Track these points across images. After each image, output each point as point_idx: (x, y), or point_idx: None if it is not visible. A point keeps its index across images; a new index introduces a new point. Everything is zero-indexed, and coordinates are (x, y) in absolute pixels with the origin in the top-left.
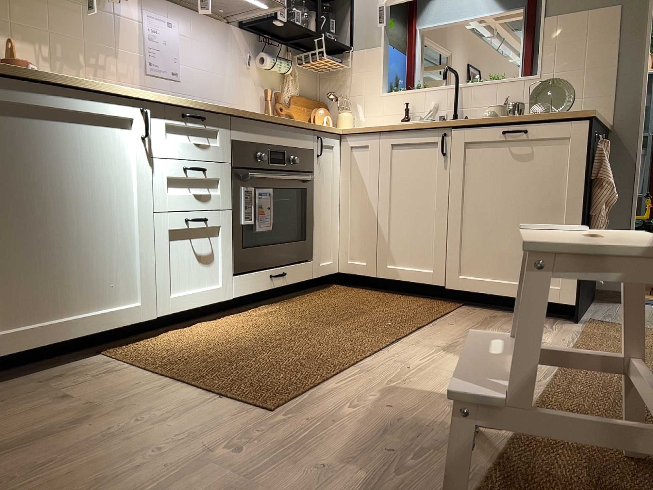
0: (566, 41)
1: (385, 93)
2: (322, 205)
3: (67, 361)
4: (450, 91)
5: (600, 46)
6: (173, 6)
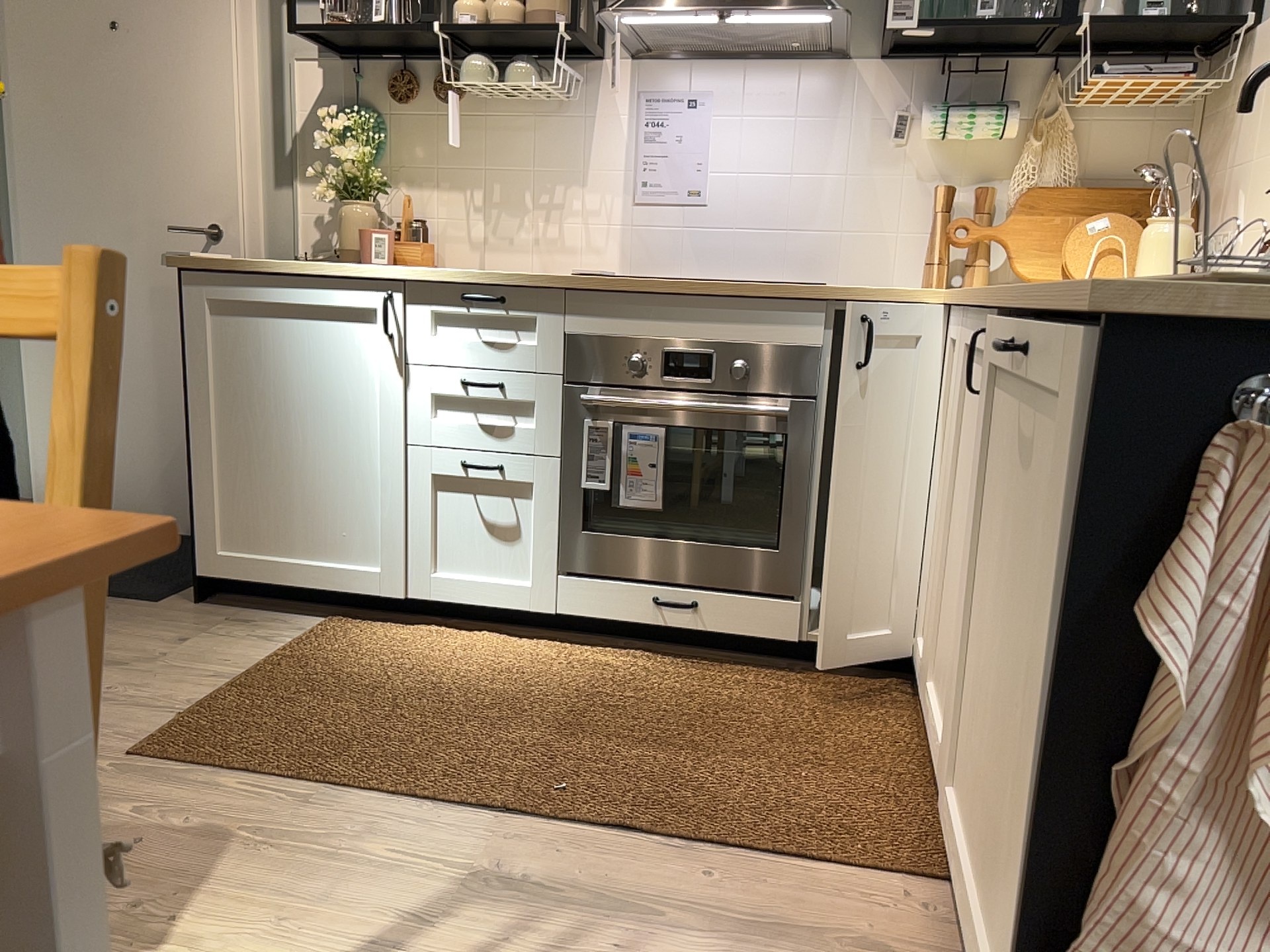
0: None
1: None
2: (855, 483)
3: (304, 610)
4: None
5: None
6: (719, 59)
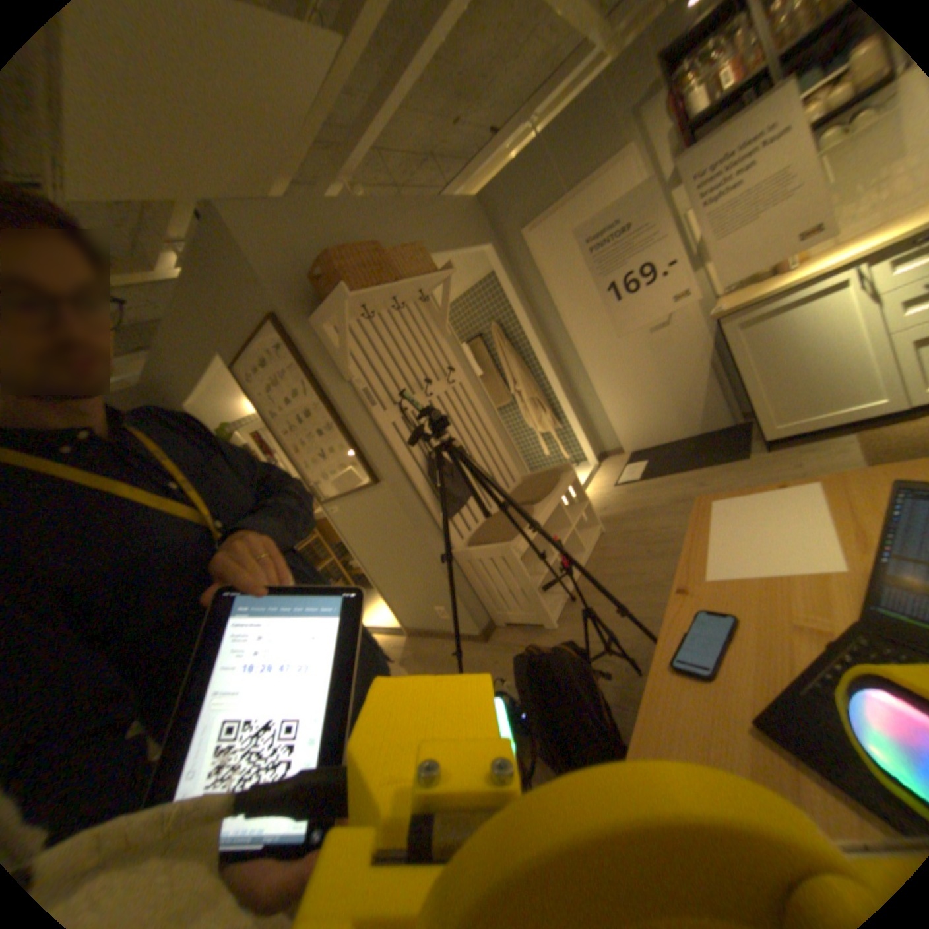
0: None
1: None
2: None
3: (830, 436)
4: None
5: None
6: None
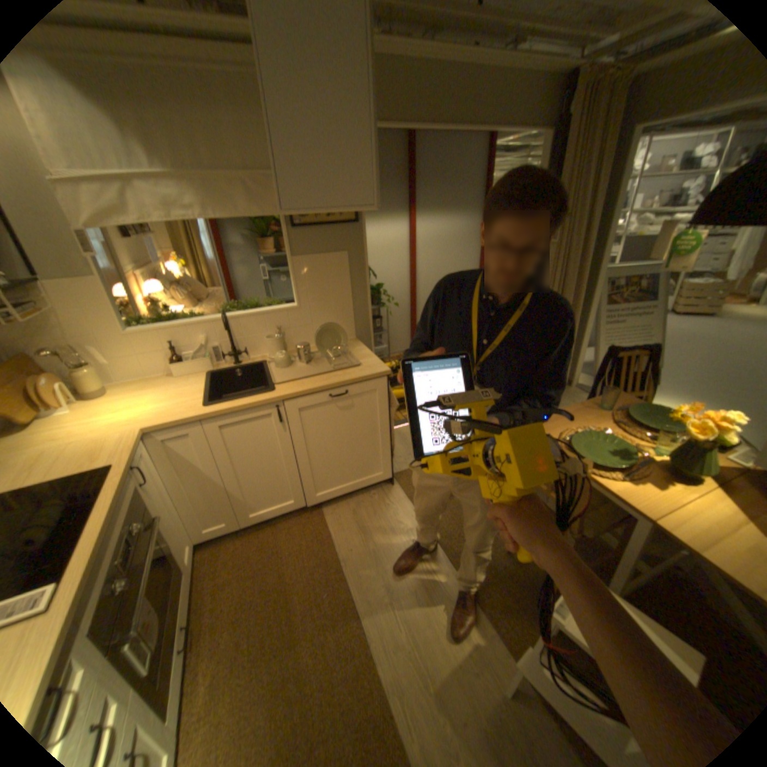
0: (313, 277)
1: (125, 332)
2: (158, 522)
3: None
4: (213, 323)
5: (337, 282)
6: None
